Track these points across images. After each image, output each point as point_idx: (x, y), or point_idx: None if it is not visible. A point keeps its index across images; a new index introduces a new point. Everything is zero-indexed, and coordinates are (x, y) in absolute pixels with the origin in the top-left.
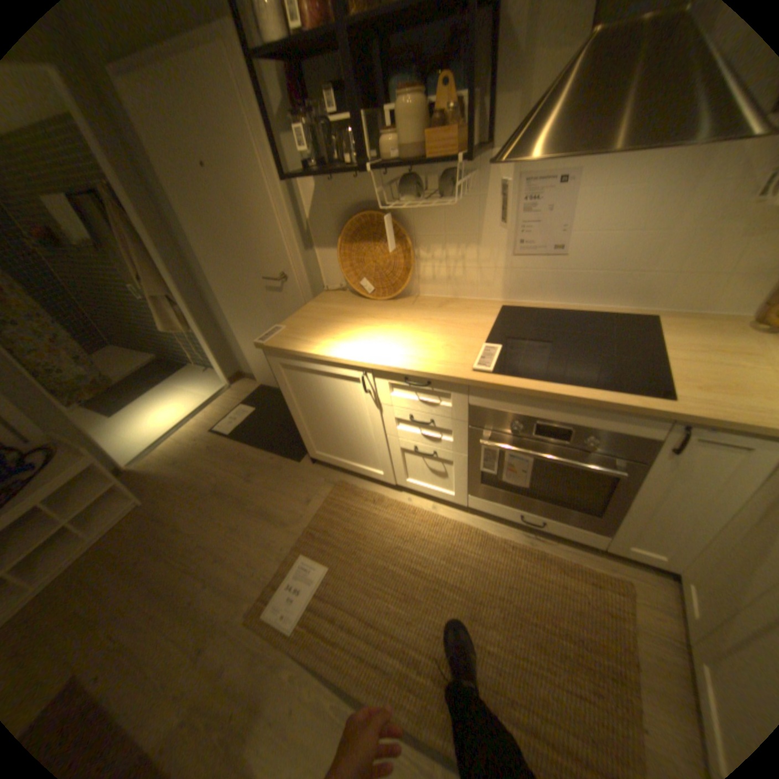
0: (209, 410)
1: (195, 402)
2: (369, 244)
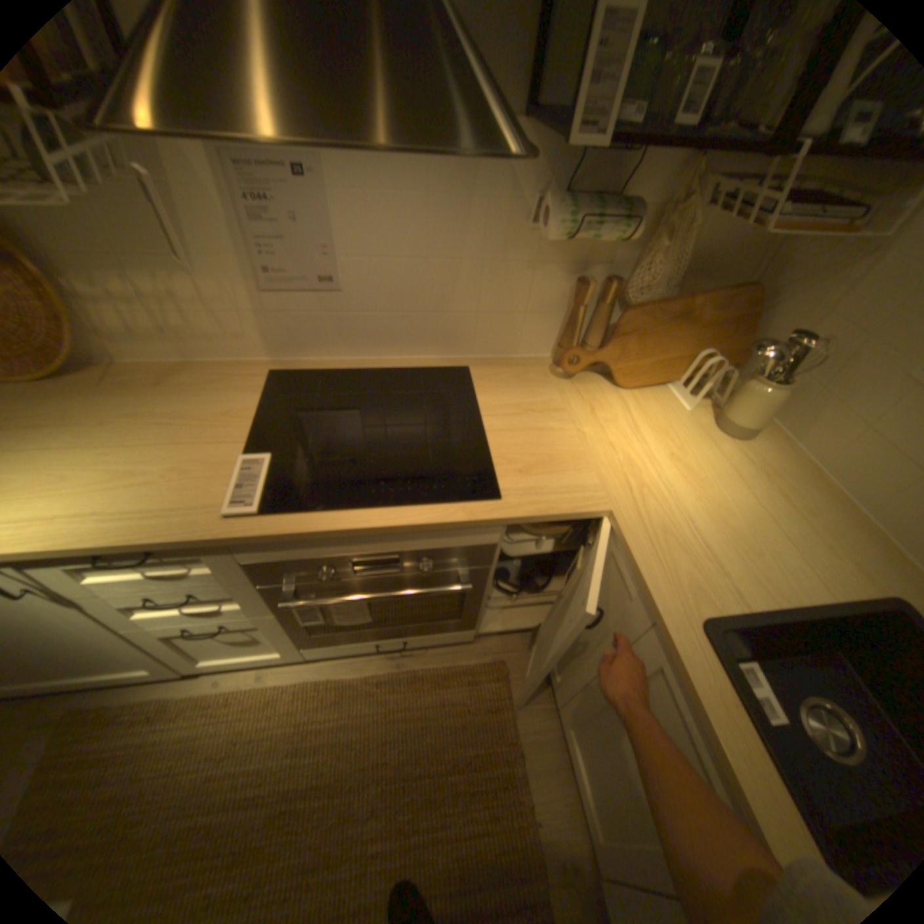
0: None
1: None
2: None
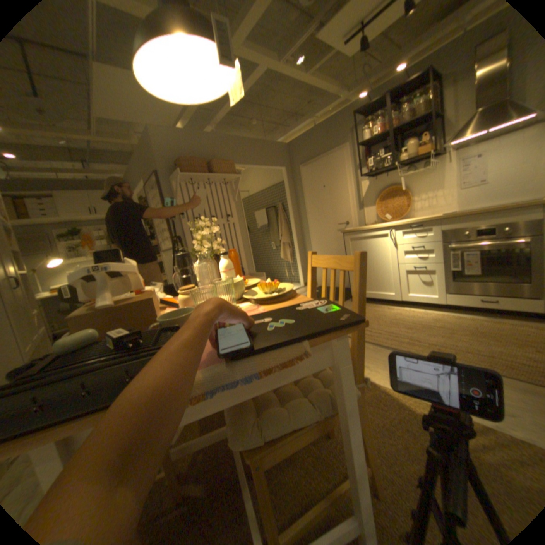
0: None
1: None
2: (390, 199)
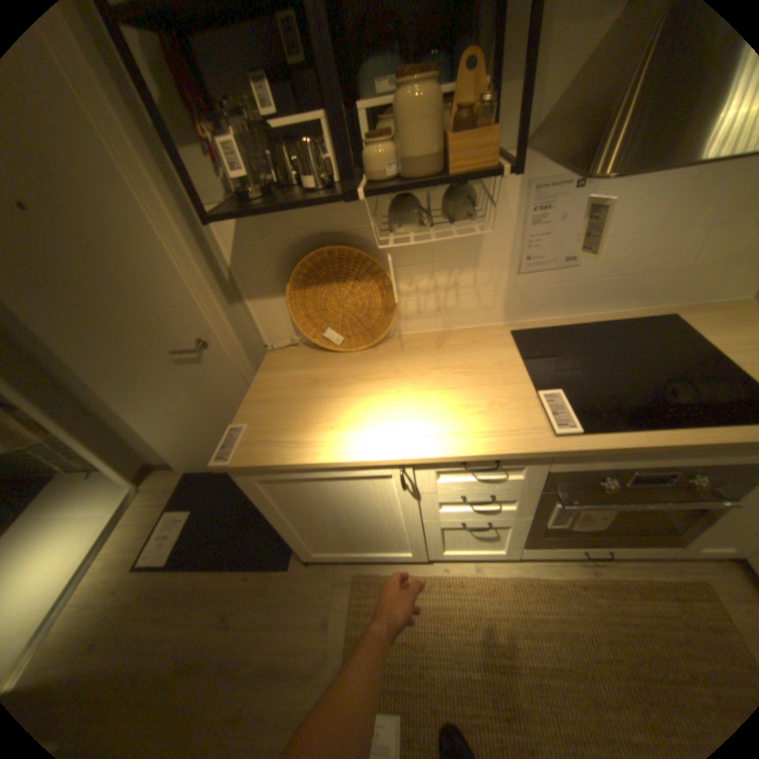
0: (120, 536)
1: (92, 531)
2: (332, 286)
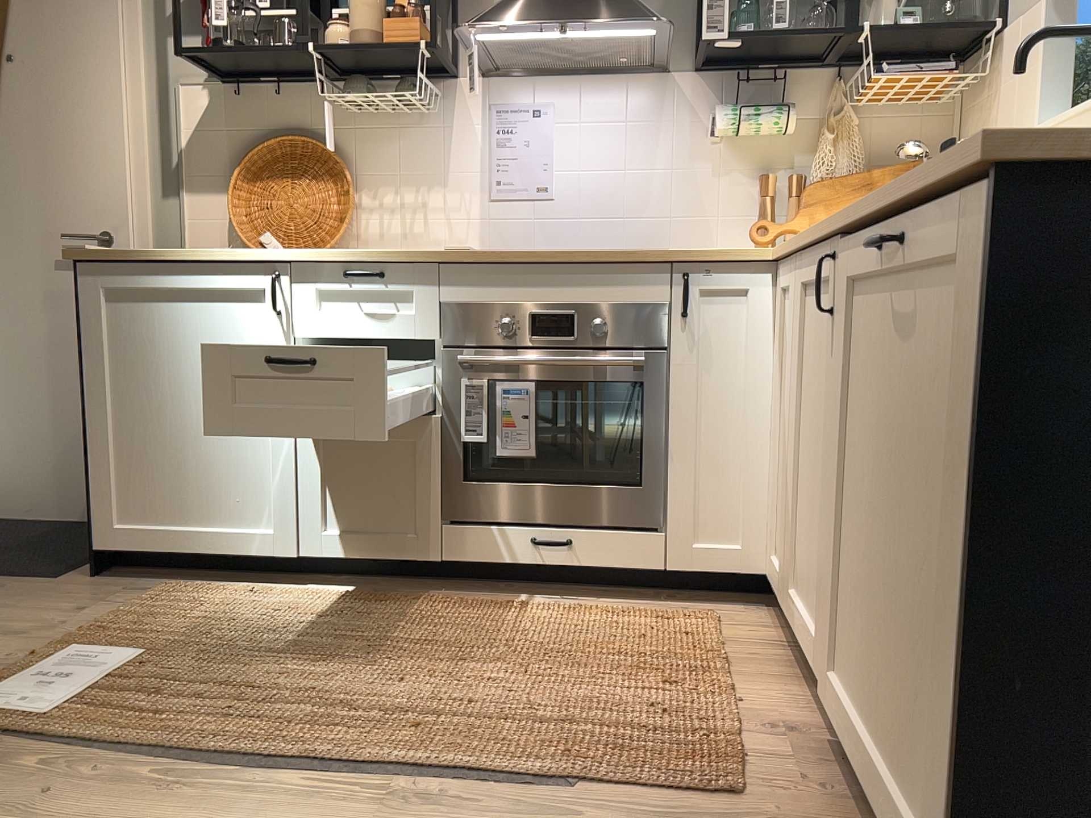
0: None
1: None
2: (283, 183)
